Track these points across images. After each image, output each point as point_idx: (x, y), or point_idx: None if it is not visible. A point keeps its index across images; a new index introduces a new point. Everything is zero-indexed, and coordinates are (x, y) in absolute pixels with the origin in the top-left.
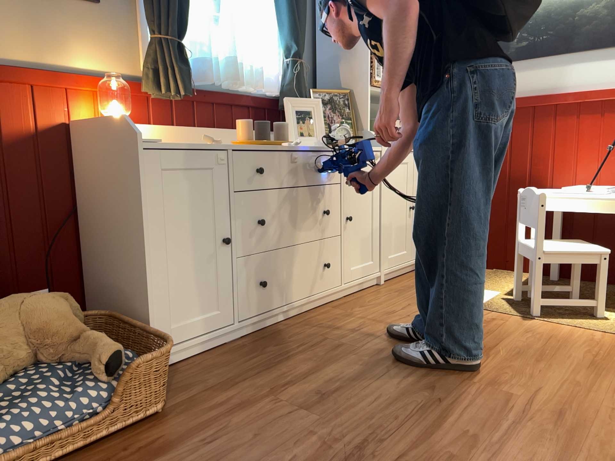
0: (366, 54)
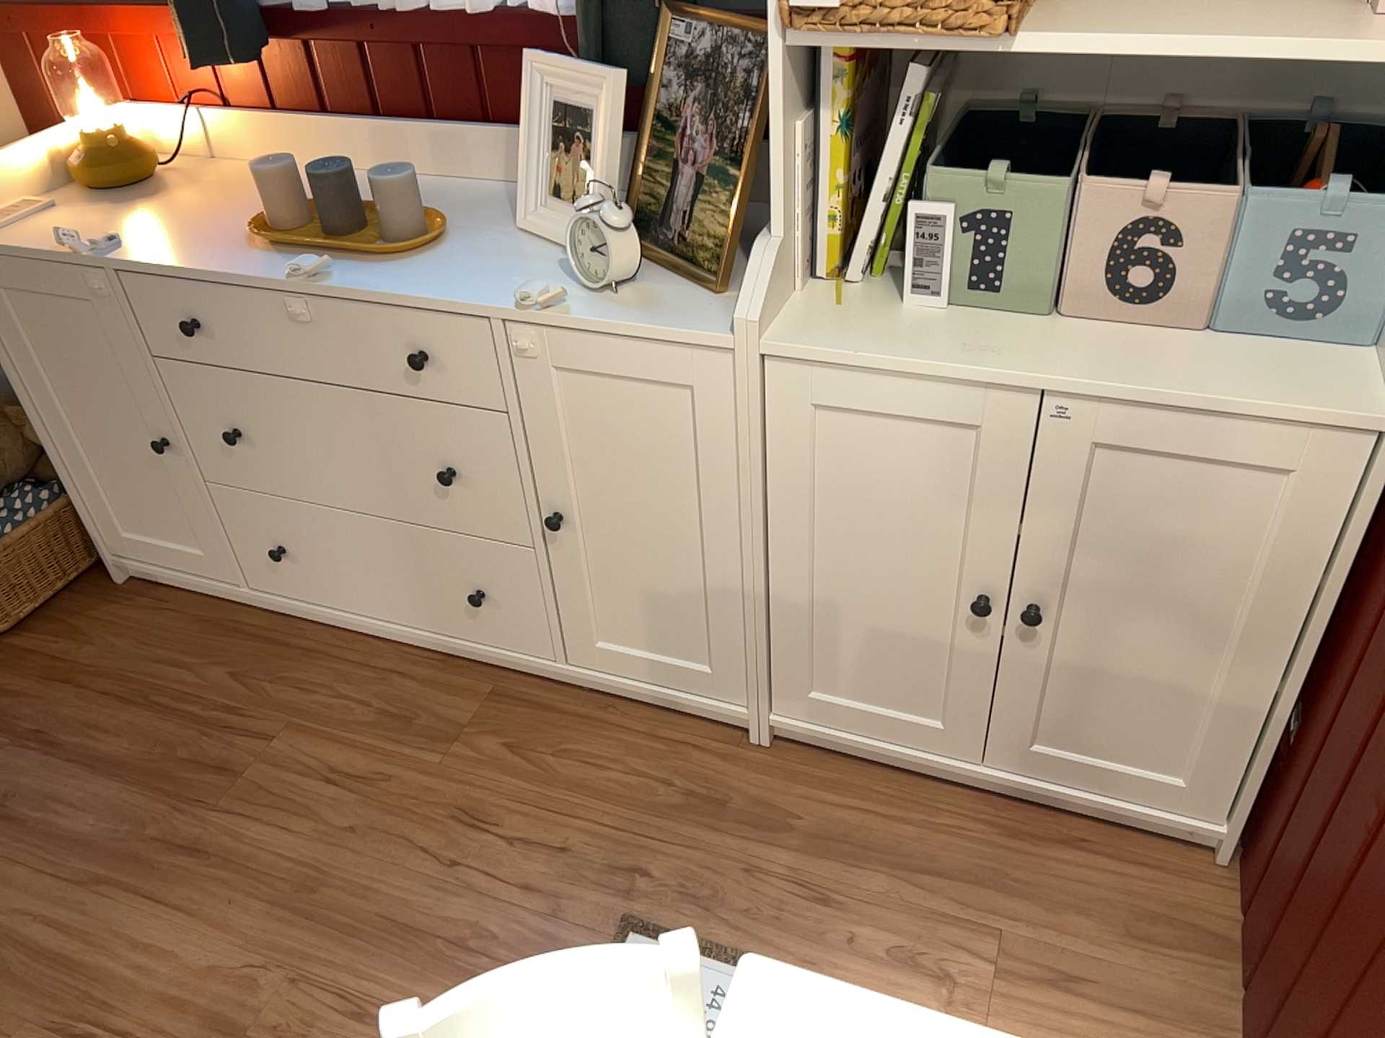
0: None
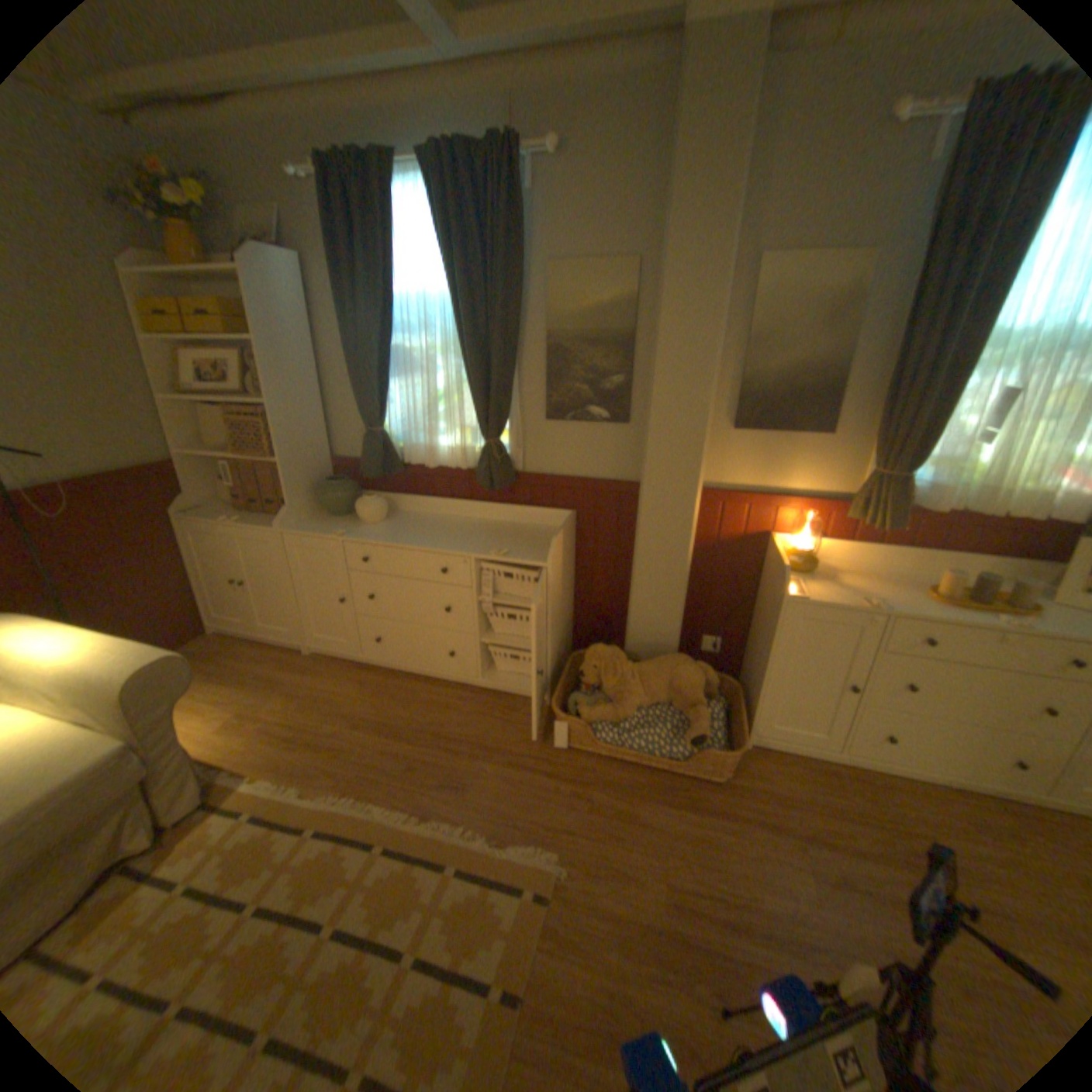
0: None
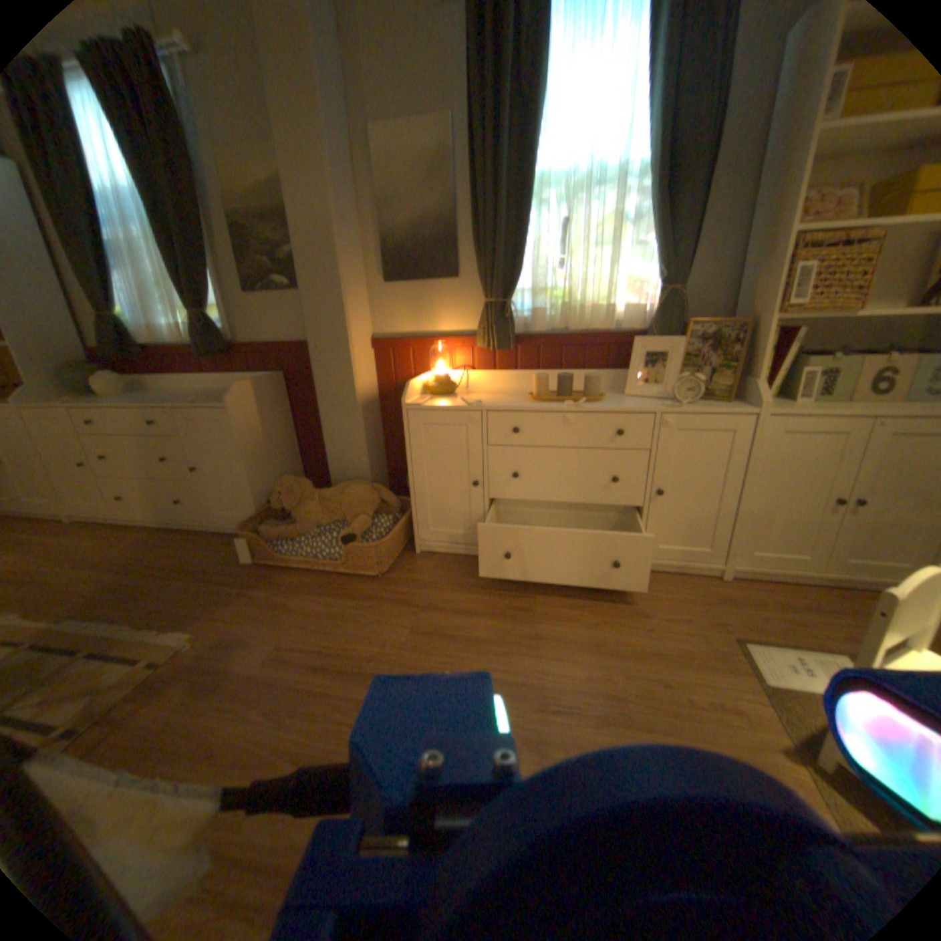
0: (784, 264)
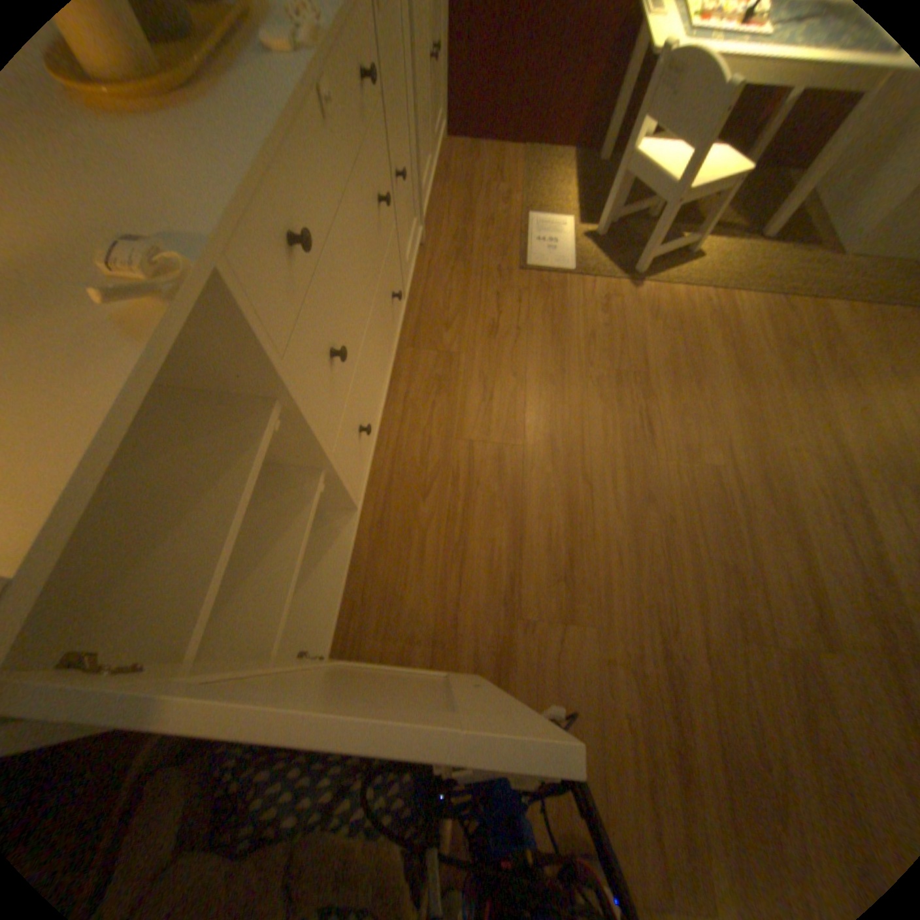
0: None
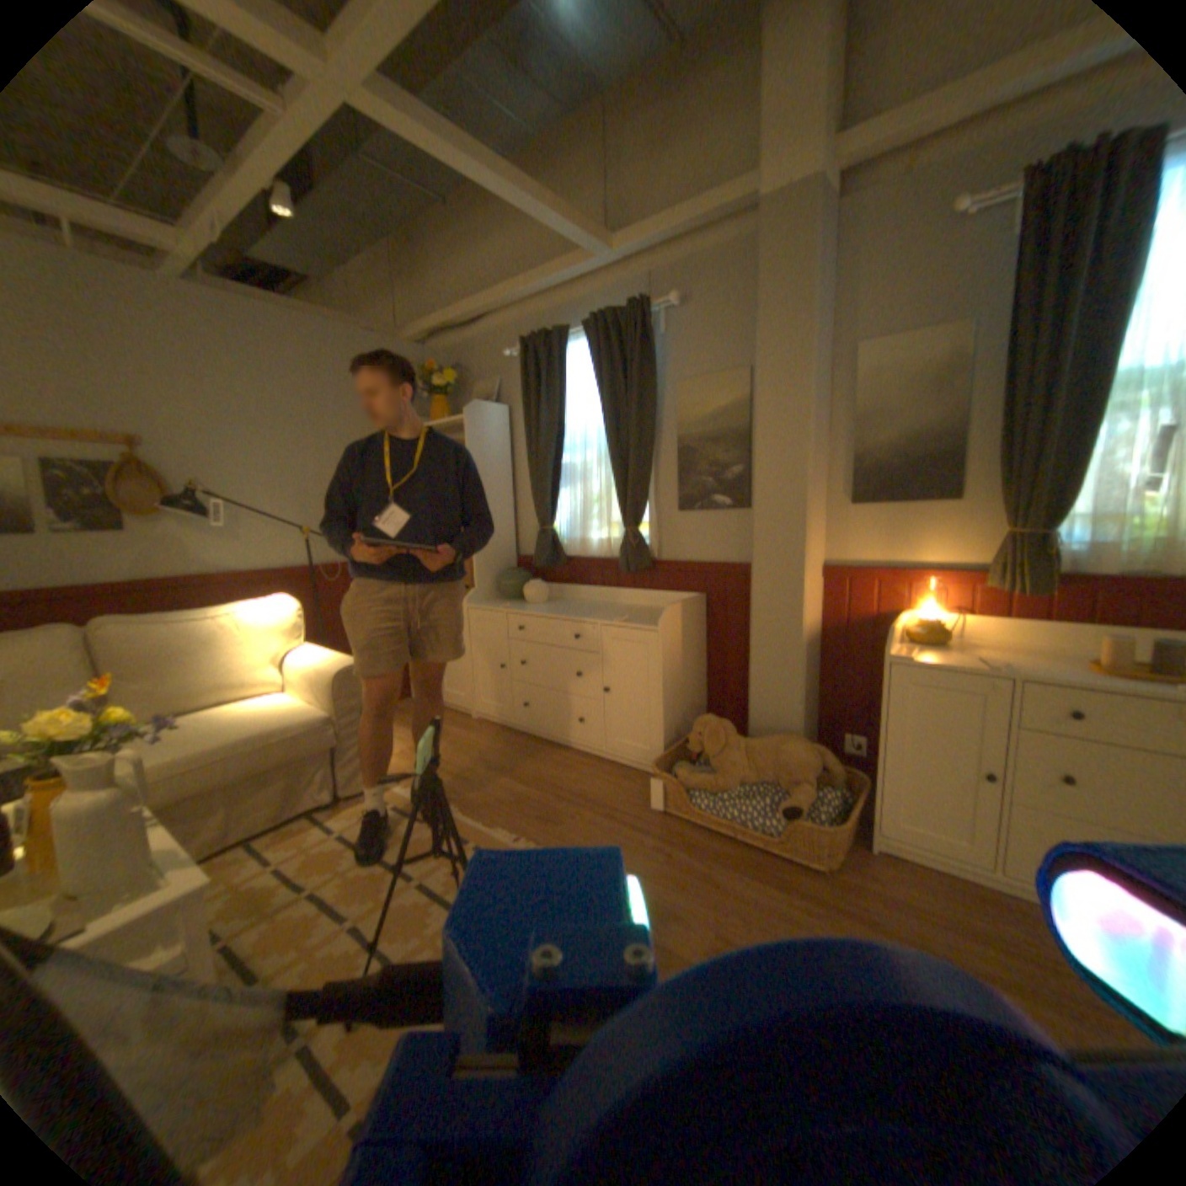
0: None
